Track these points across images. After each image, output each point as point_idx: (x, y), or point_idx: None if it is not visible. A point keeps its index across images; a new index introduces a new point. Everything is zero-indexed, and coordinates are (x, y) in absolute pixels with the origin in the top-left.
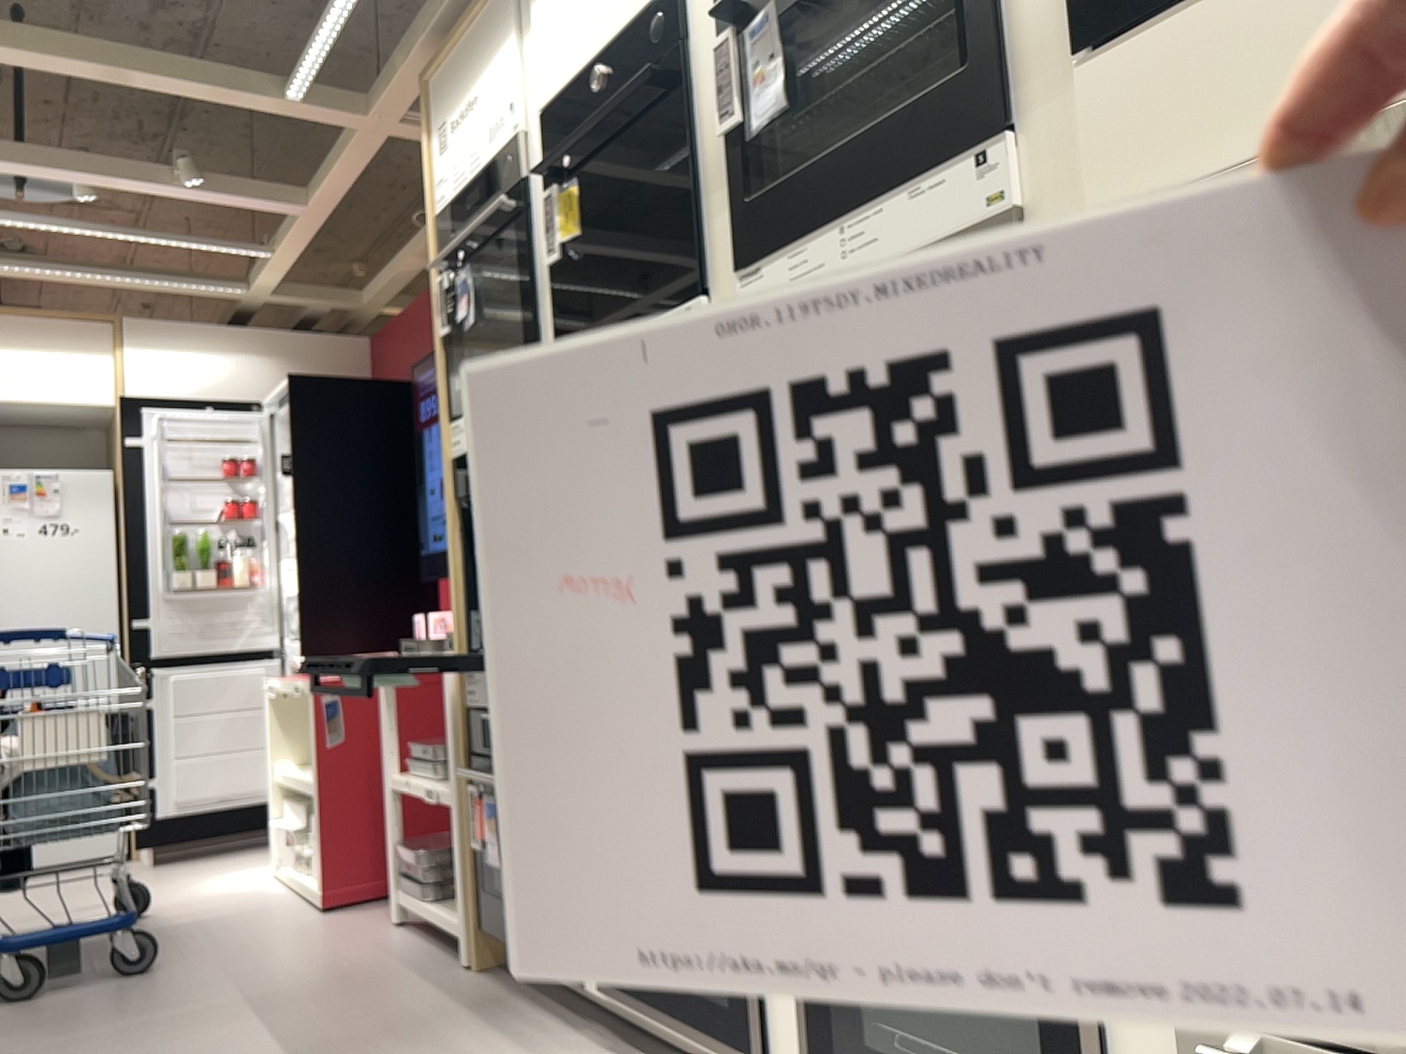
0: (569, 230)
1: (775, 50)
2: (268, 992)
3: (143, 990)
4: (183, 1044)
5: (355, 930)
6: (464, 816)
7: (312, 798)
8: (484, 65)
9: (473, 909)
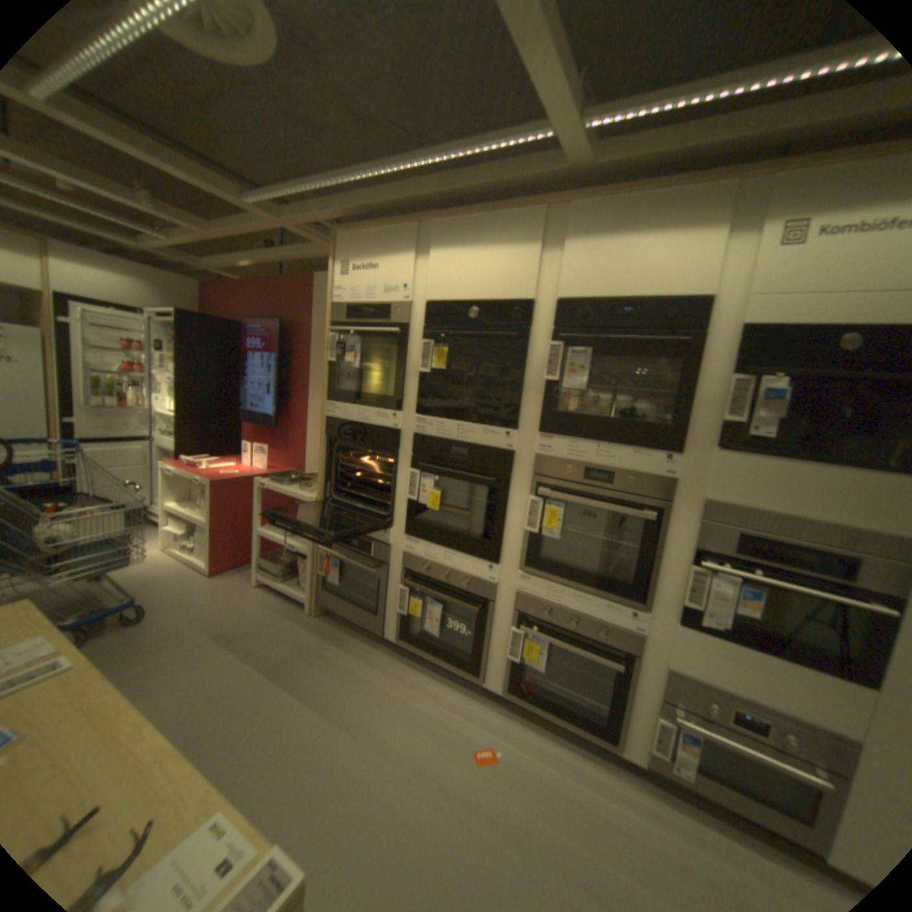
0: (441, 368)
1: (587, 368)
2: (220, 636)
3: (147, 638)
4: (201, 674)
5: (236, 593)
6: (314, 563)
7: (201, 531)
8: (386, 254)
9: (314, 597)
